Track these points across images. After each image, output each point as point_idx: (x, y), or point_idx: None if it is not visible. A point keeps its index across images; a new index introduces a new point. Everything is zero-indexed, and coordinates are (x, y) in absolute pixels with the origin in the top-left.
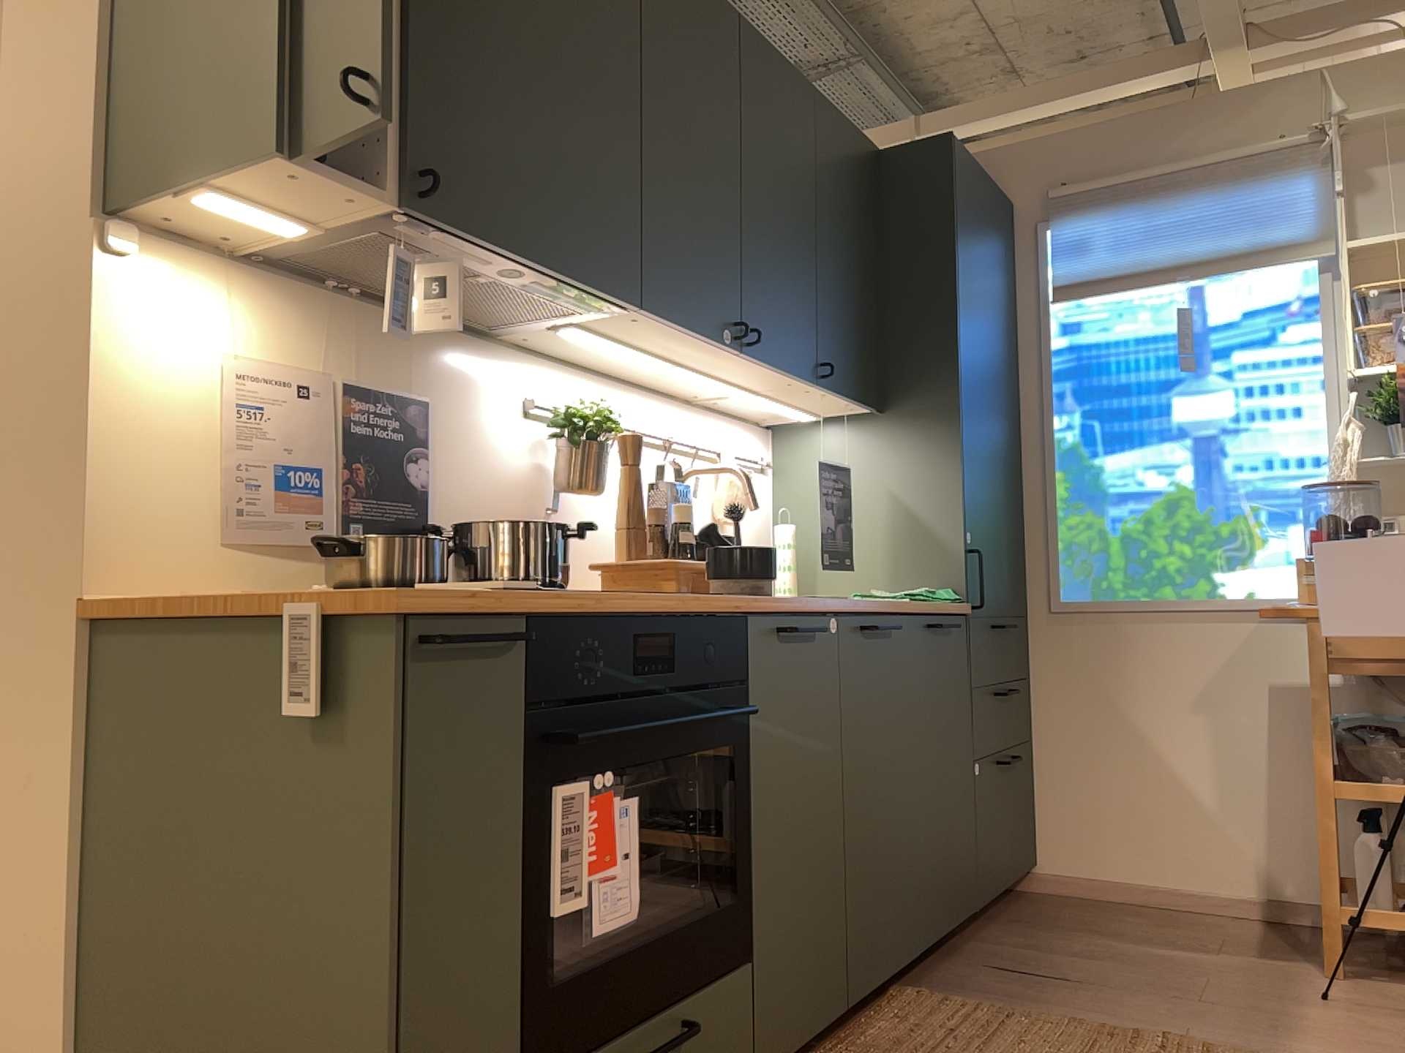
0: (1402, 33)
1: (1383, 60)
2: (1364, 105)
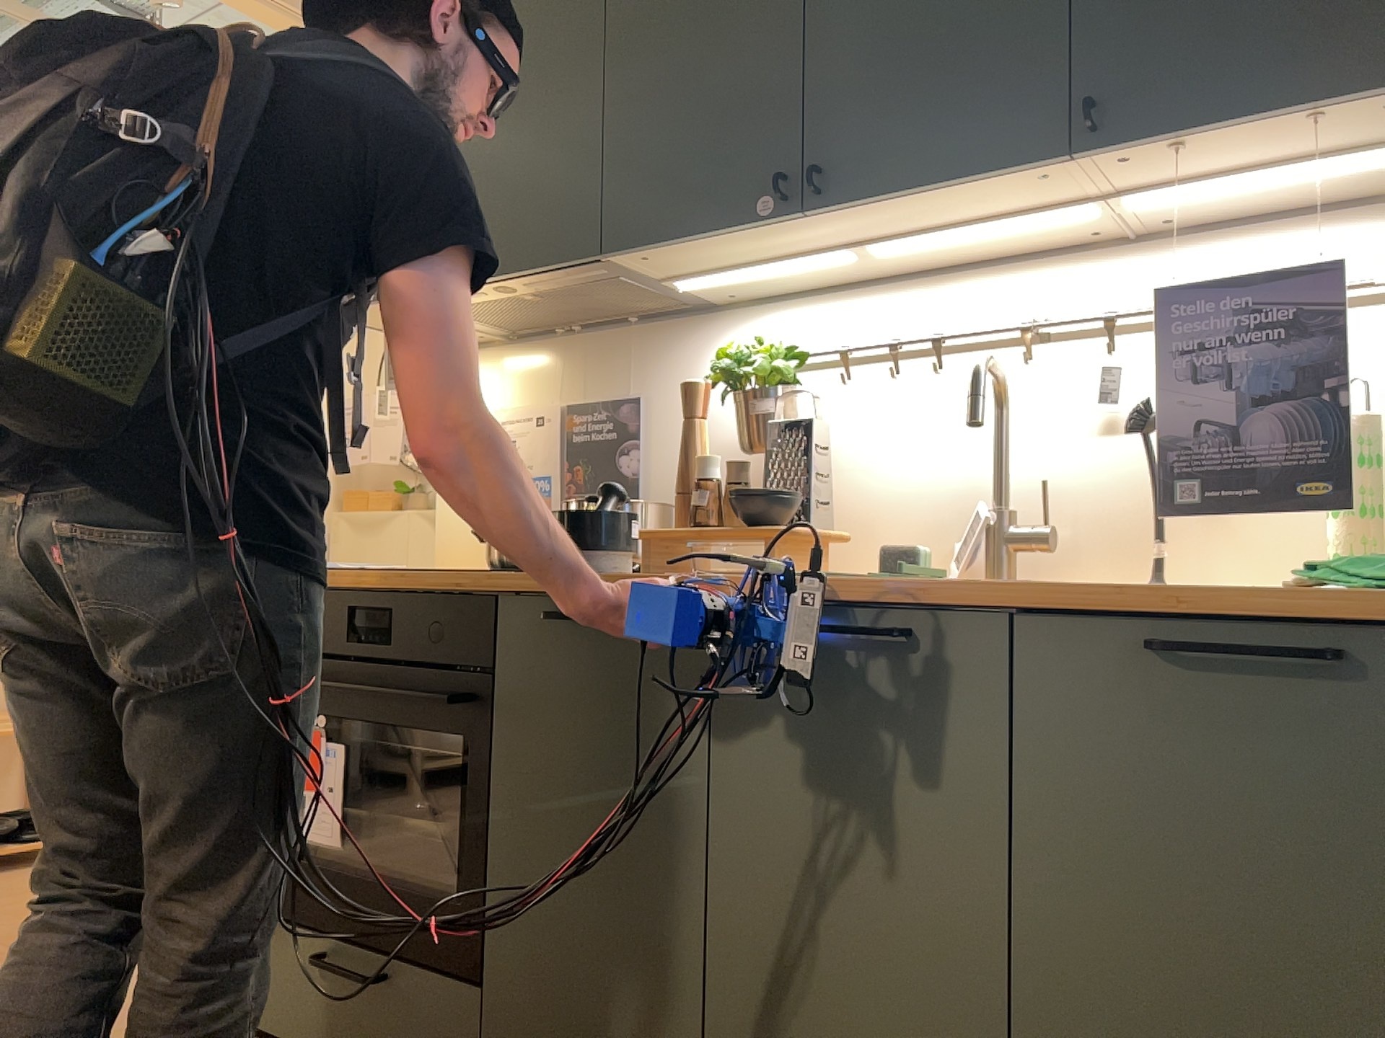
0: None
1: None
2: None
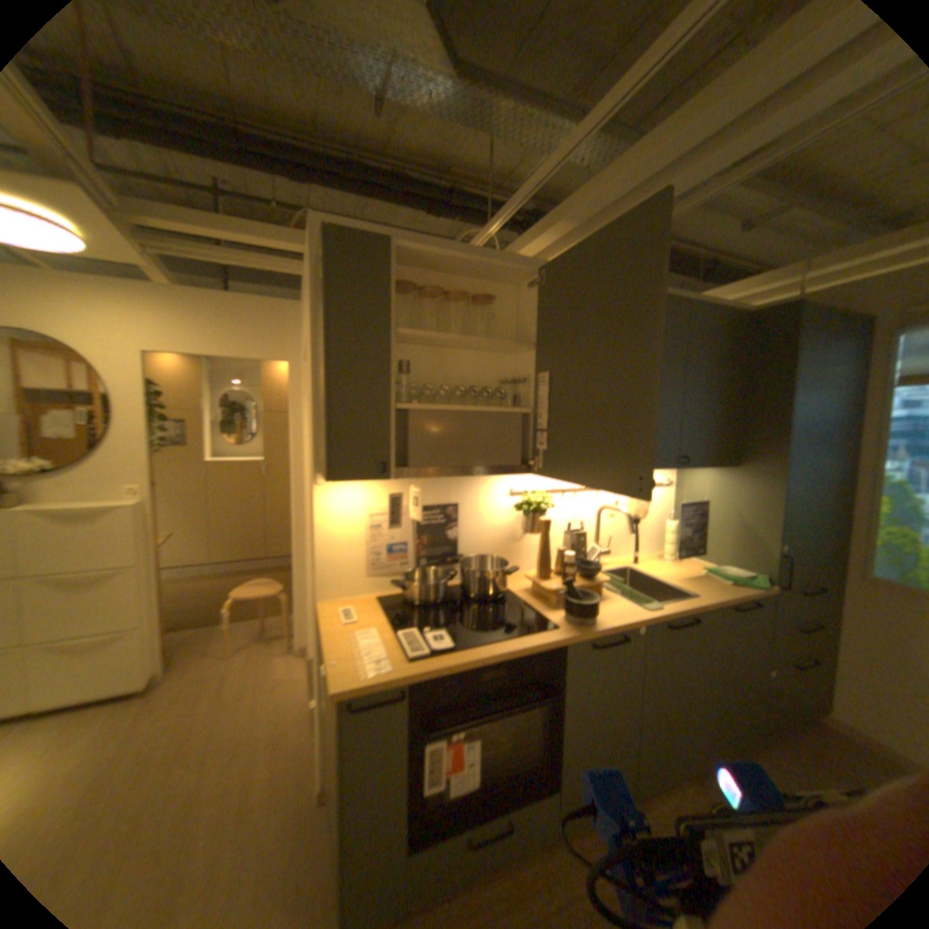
0: None
1: None
2: None
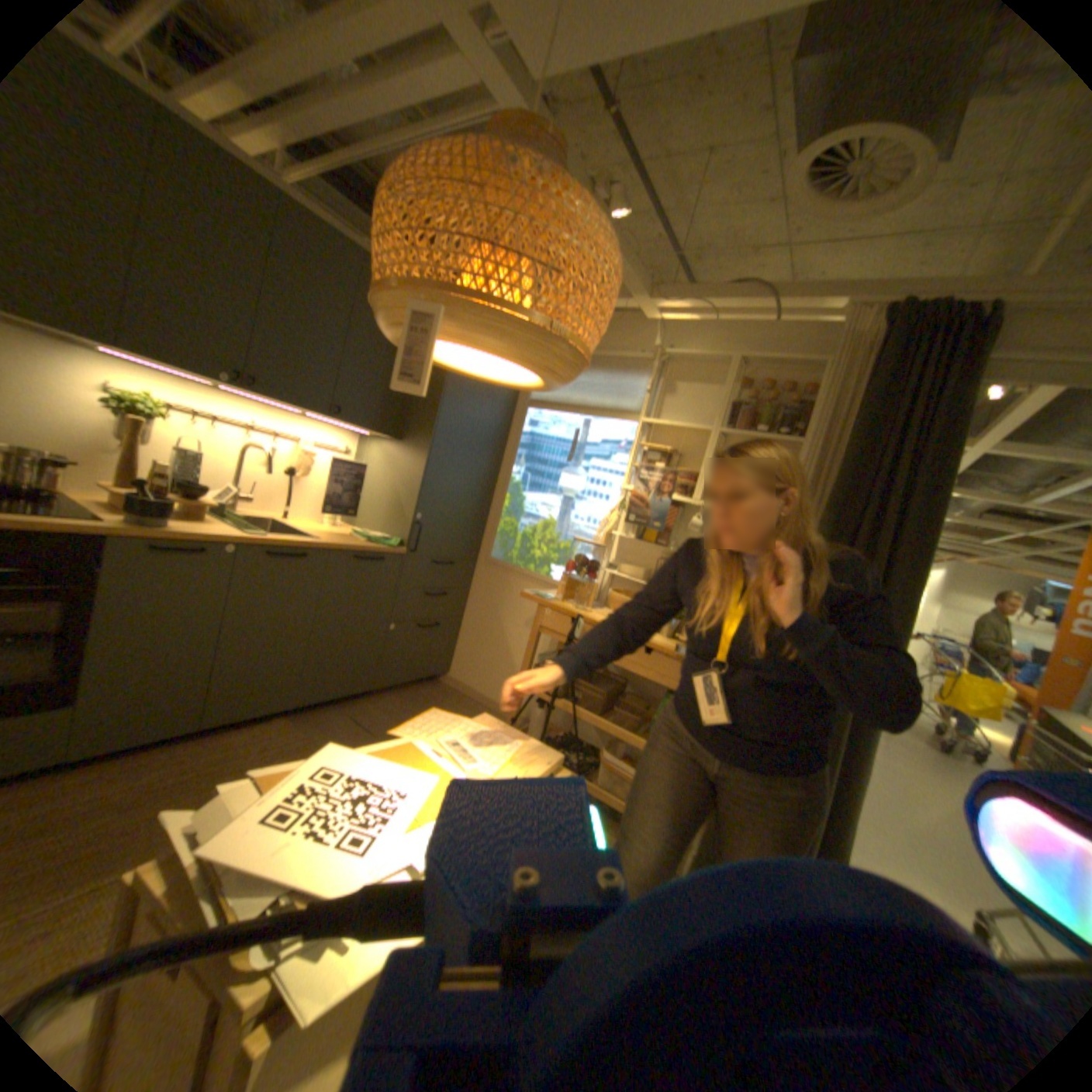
0: (715, 306)
1: (704, 319)
2: (688, 342)
